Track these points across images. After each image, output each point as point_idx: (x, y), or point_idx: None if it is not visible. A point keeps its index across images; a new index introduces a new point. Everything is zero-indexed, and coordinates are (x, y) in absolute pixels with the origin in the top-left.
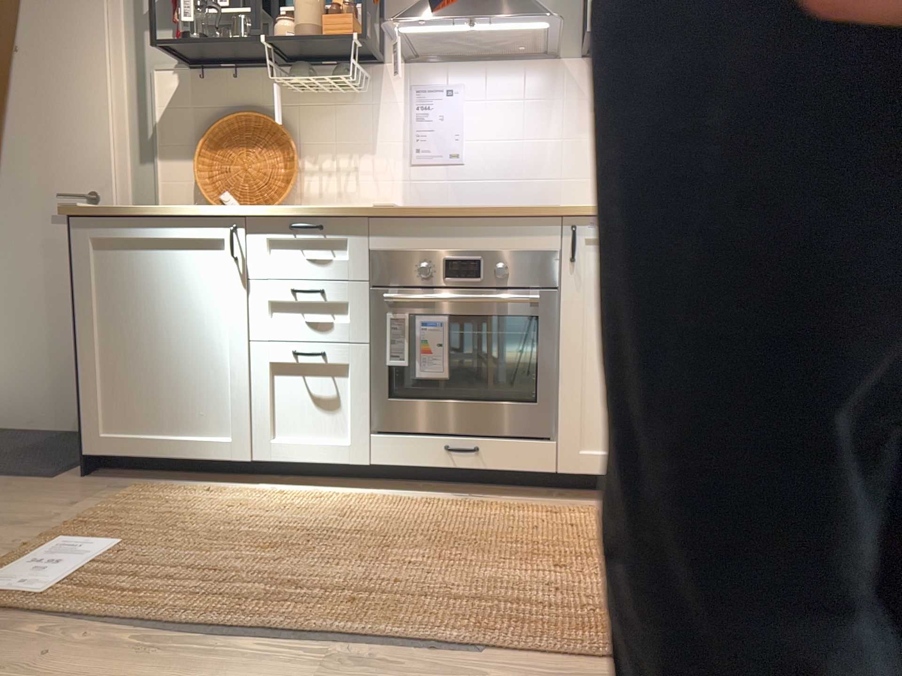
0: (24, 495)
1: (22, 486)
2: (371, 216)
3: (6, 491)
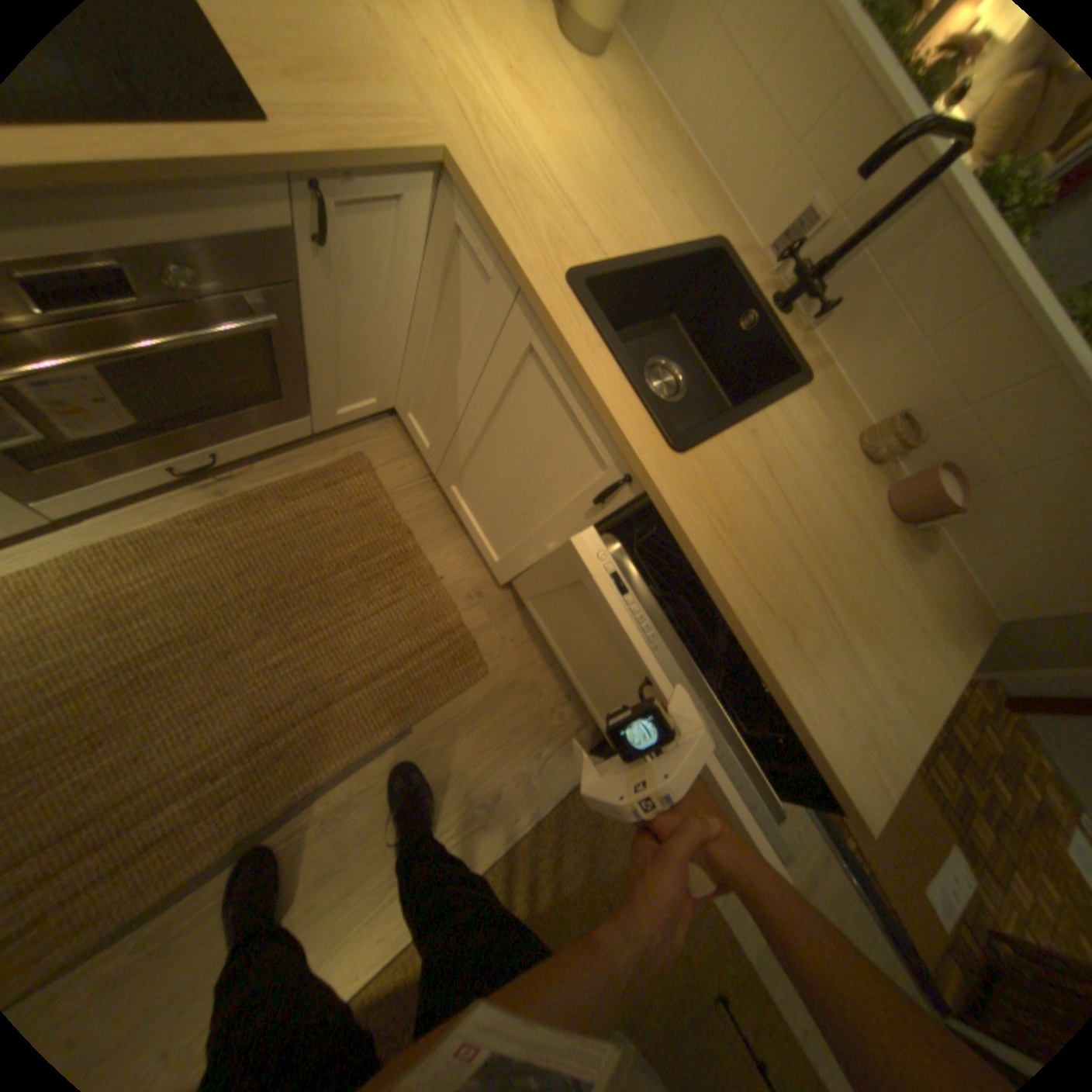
0: None
1: None
2: None
3: None
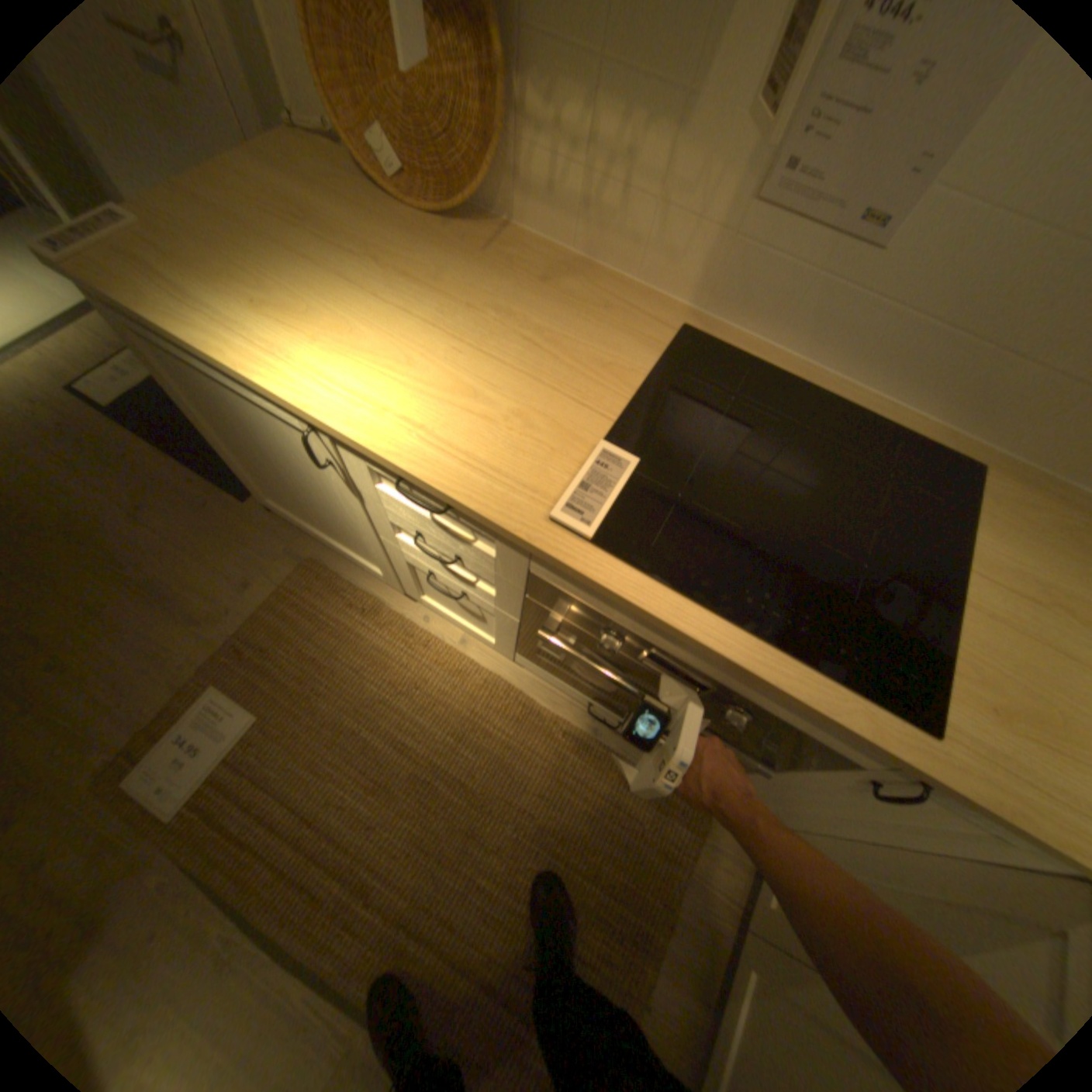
0: (210, 542)
1: (214, 514)
2: (538, 553)
3: (199, 521)
